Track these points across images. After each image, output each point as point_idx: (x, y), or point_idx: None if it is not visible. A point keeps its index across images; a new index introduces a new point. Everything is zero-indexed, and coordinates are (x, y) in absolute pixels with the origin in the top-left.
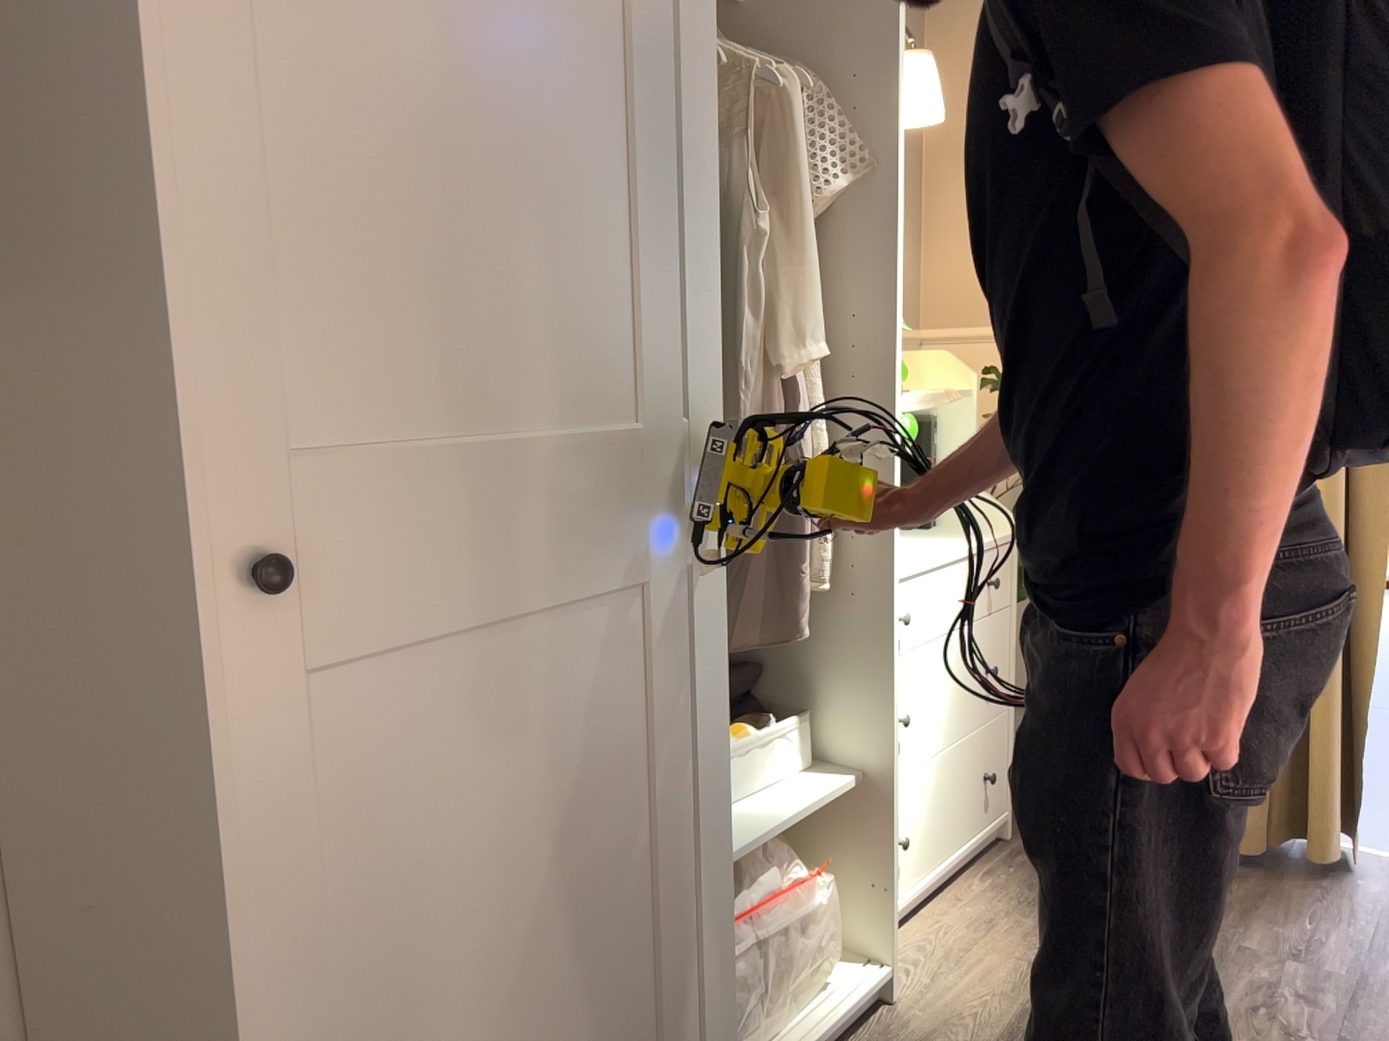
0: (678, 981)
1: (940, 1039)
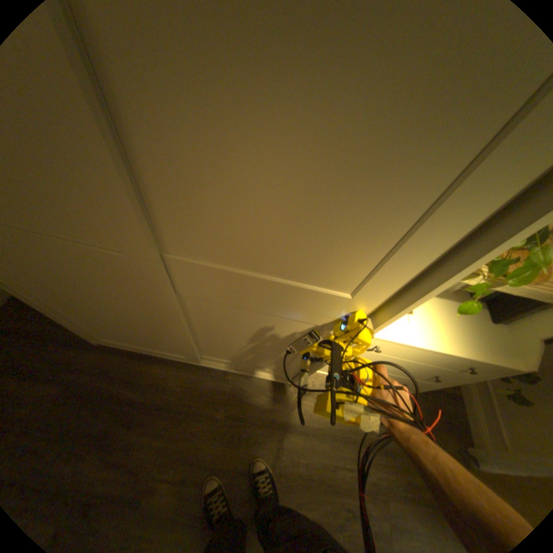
0: (187, 350)
1: (281, 404)
